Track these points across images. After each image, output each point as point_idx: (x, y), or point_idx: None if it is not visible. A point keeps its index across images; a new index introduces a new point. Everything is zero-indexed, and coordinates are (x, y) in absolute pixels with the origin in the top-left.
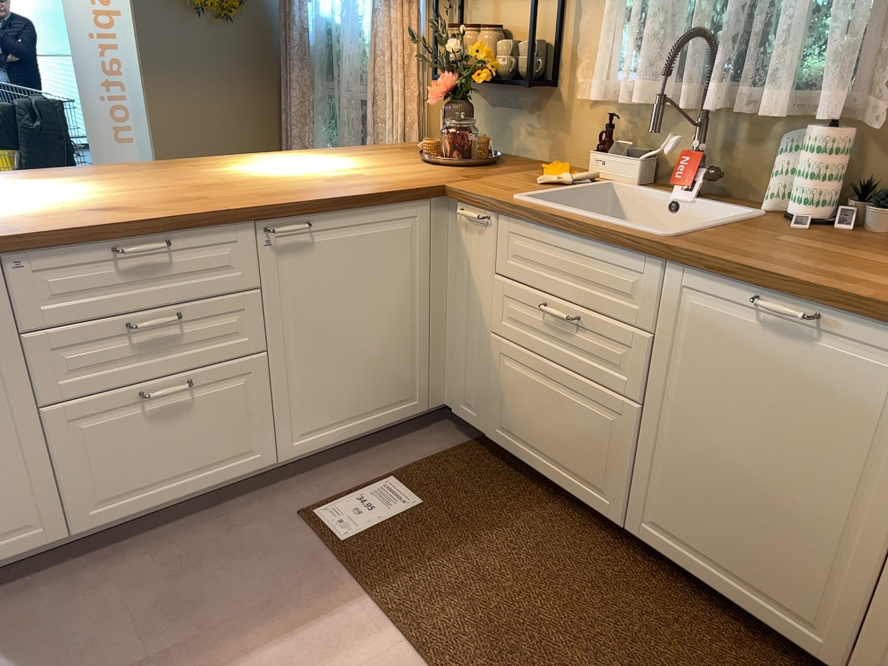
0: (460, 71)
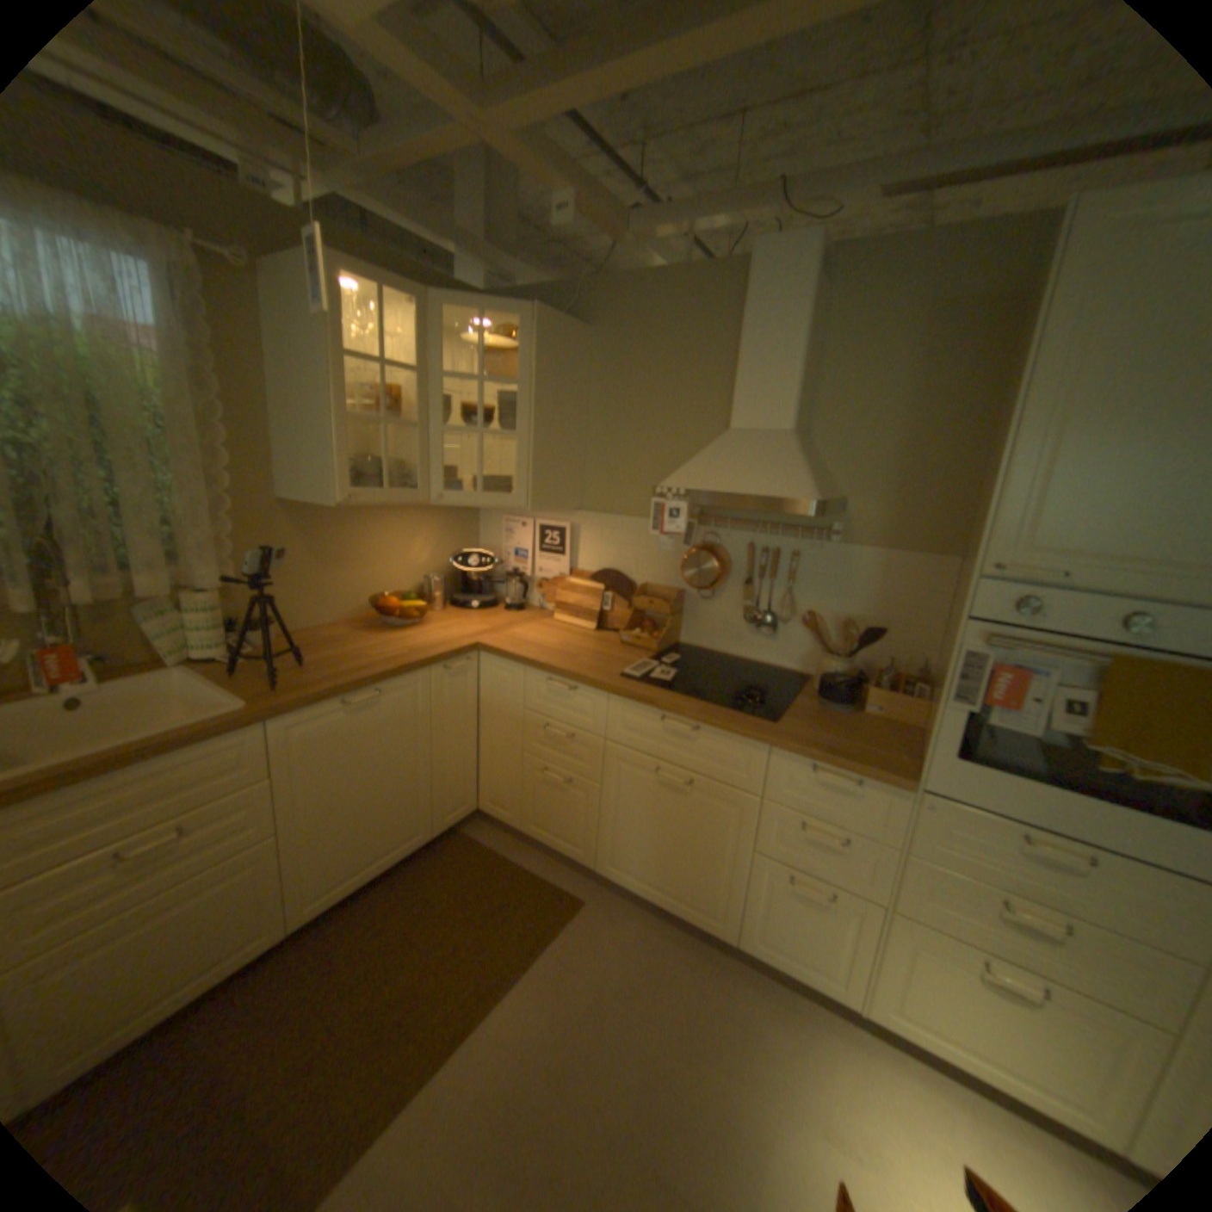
0: None
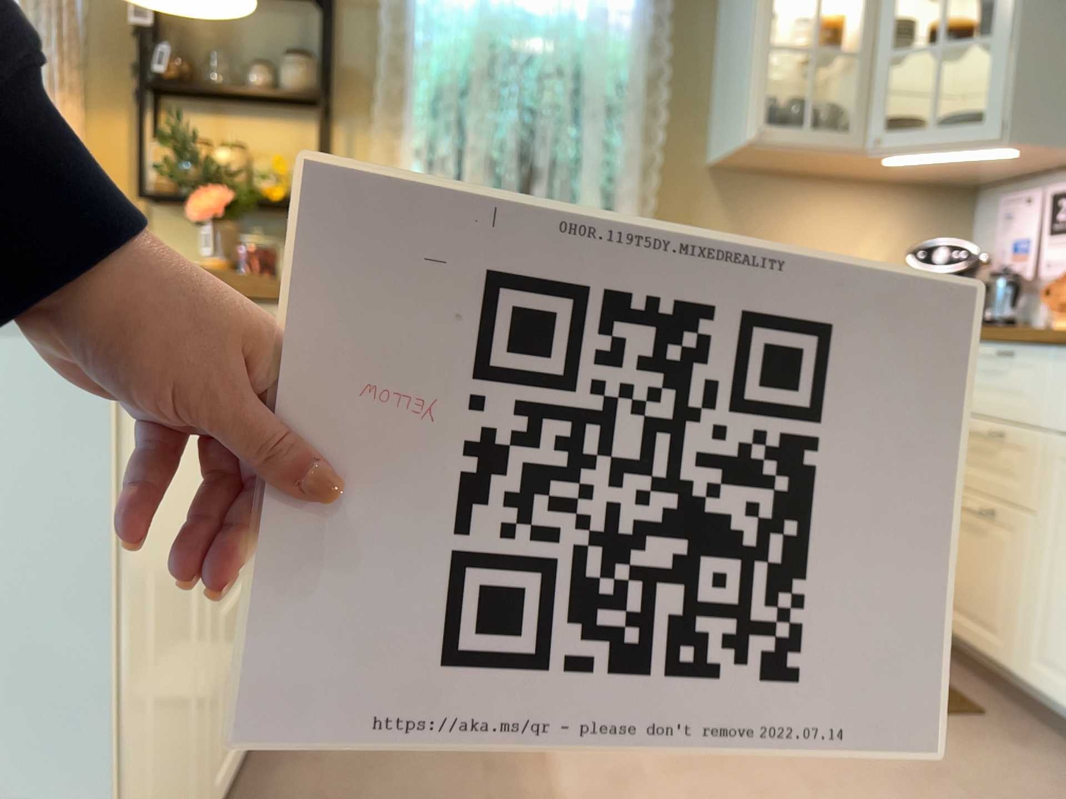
0: (236, 185)
